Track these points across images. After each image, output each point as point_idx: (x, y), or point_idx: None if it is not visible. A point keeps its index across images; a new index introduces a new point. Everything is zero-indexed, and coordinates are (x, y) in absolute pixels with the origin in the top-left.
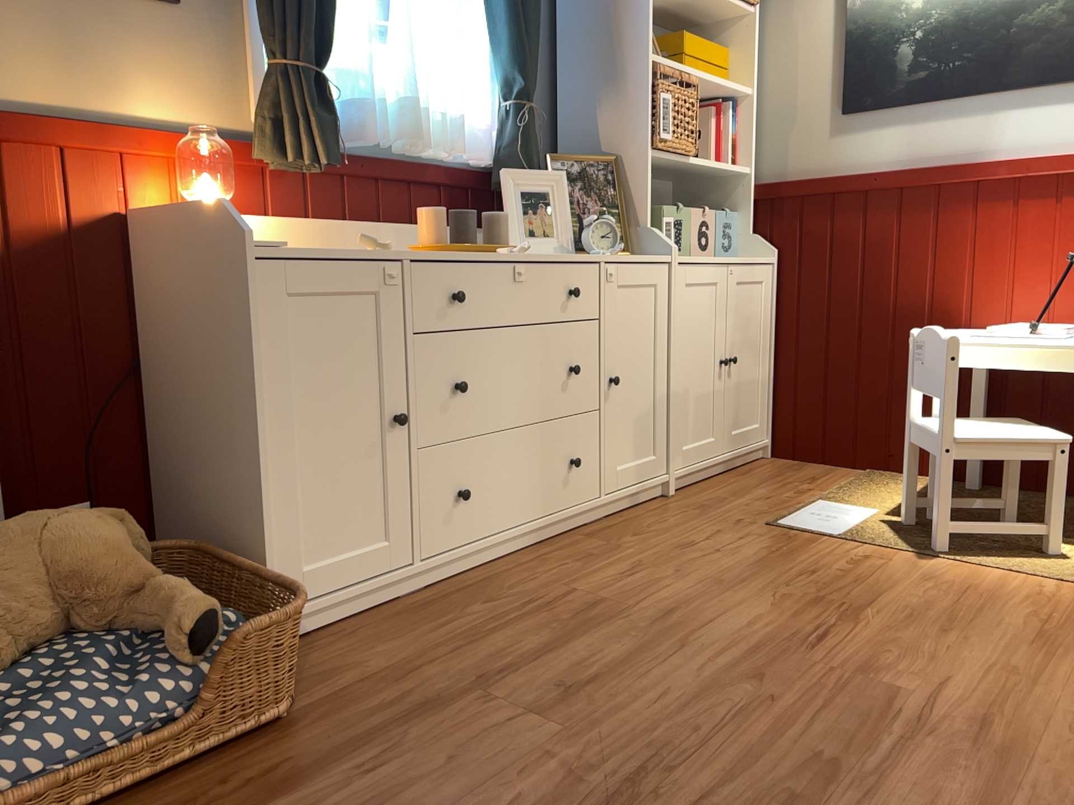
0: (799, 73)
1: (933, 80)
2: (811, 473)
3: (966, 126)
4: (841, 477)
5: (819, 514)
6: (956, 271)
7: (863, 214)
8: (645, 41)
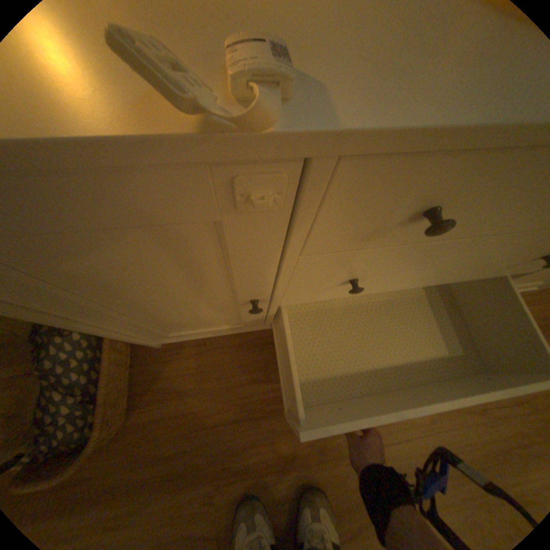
0: None
1: None
2: None
3: None
4: None
5: None
6: None
7: None
8: None
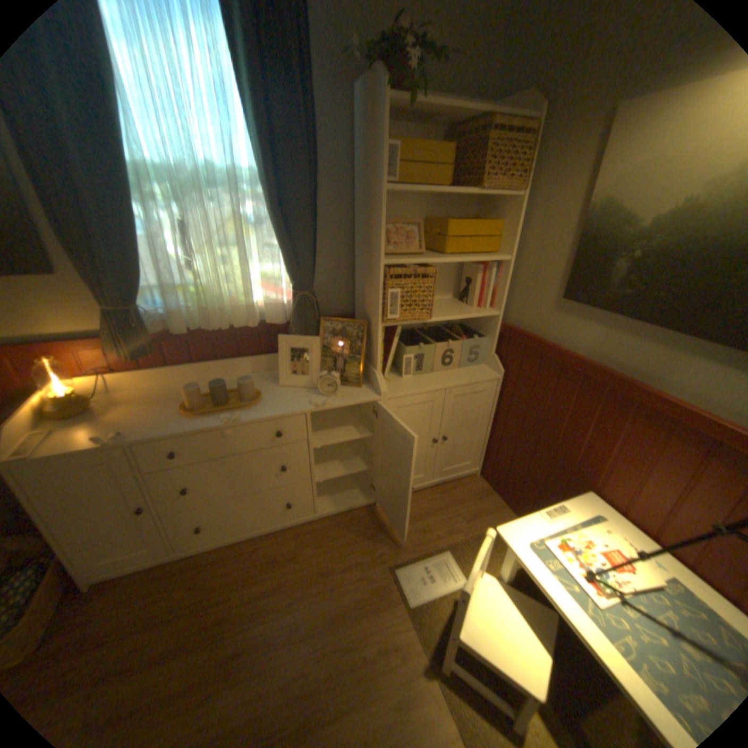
0: (546, 251)
1: (639, 298)
2: (483, 508)
3: (656, 349)
4: (495, 521)
5: (428, 572)
6: (606, 454)
7: (558, 376)
8: (380, 250)
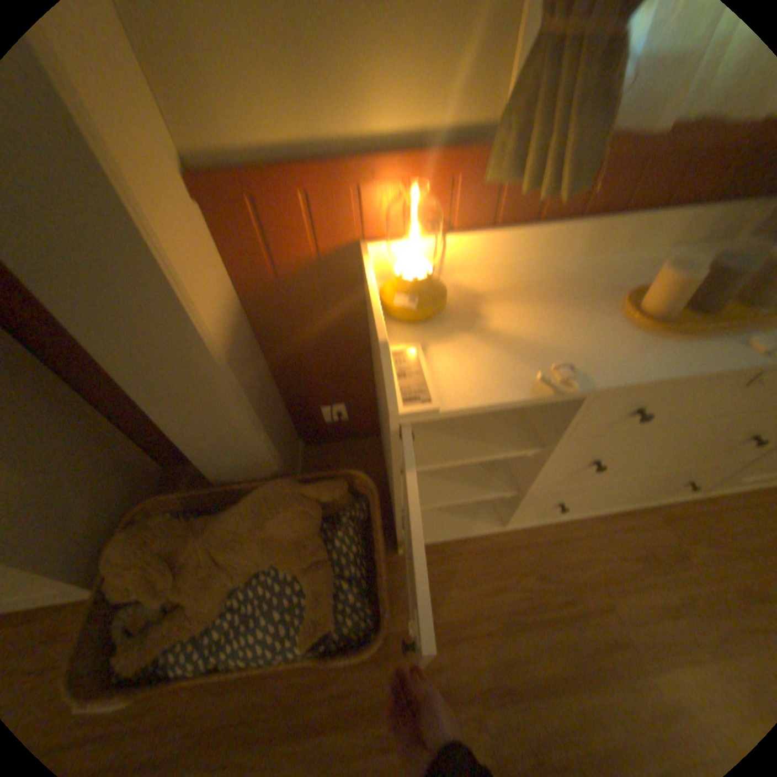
0: None
1: None
2: None
3: None
4: None
5: None
6: None
7: None
8: None
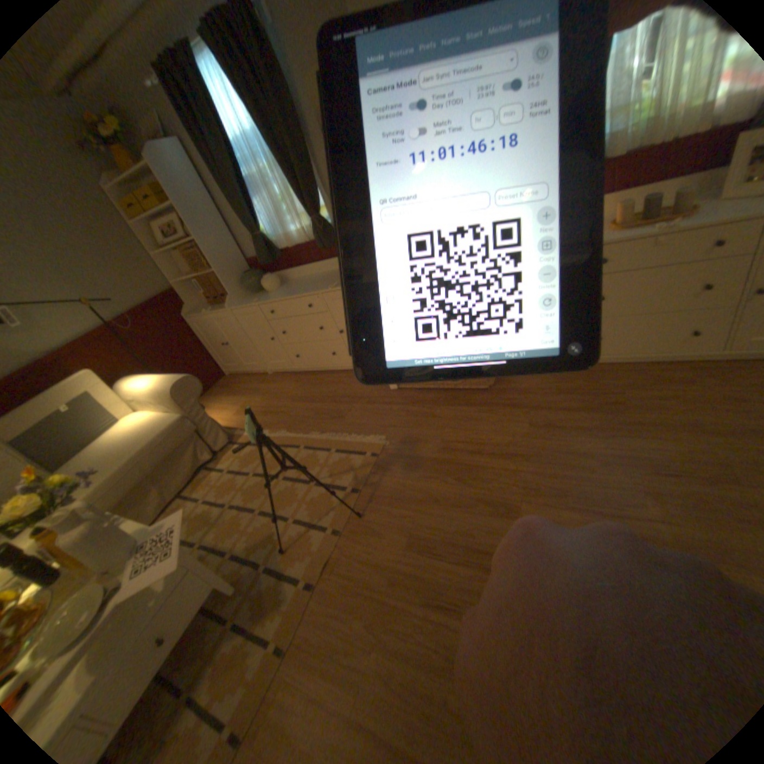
0: None
1: None
2: None
3: None
4: None
5: None
6: None
7: None
8: None
